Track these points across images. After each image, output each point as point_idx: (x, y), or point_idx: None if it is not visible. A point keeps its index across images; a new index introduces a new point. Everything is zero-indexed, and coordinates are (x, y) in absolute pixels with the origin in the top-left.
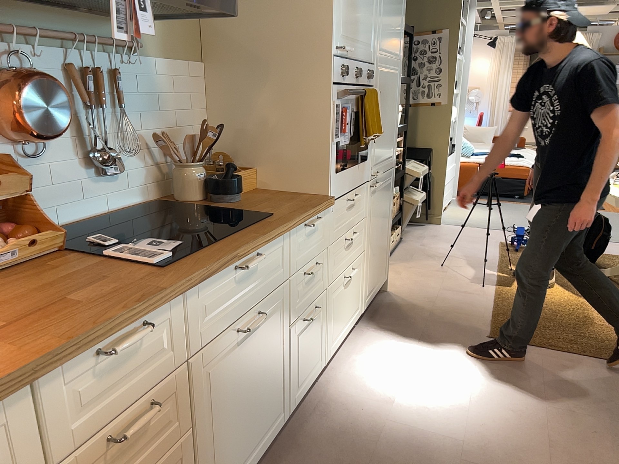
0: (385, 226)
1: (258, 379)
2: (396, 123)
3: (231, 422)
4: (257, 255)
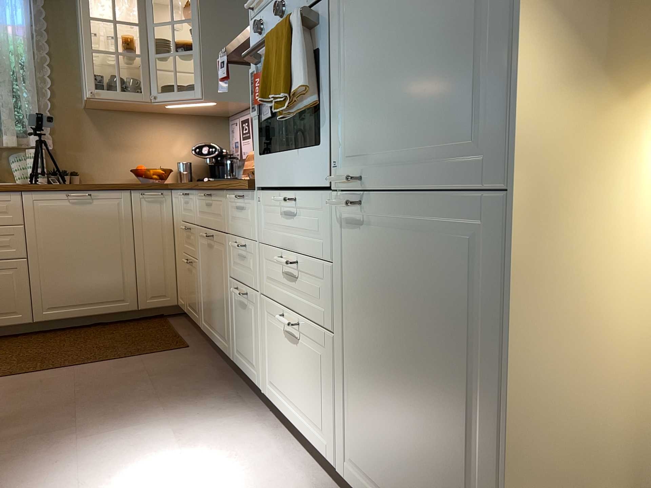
0: (445, 386)
1: (214, 284)
2: (497, 15)
3: (206, 287)
4: (208, 194)
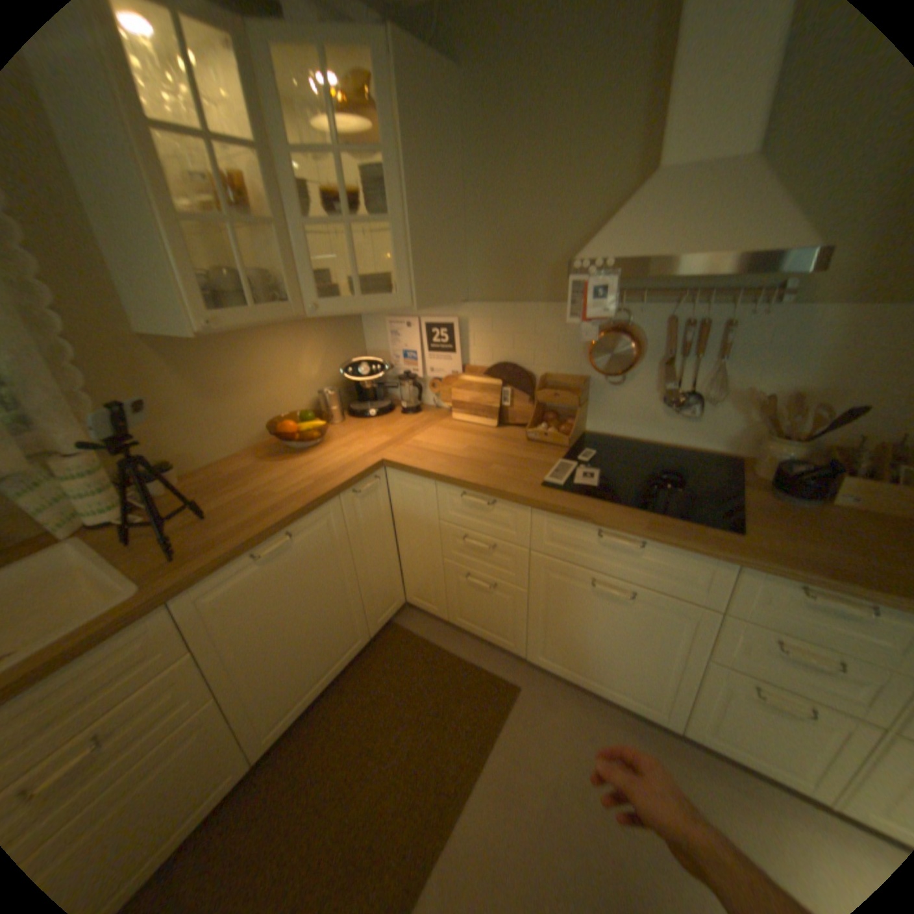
0: None
1: (624, 644)
2: None
3: (575, 634)
4: (641, 543)
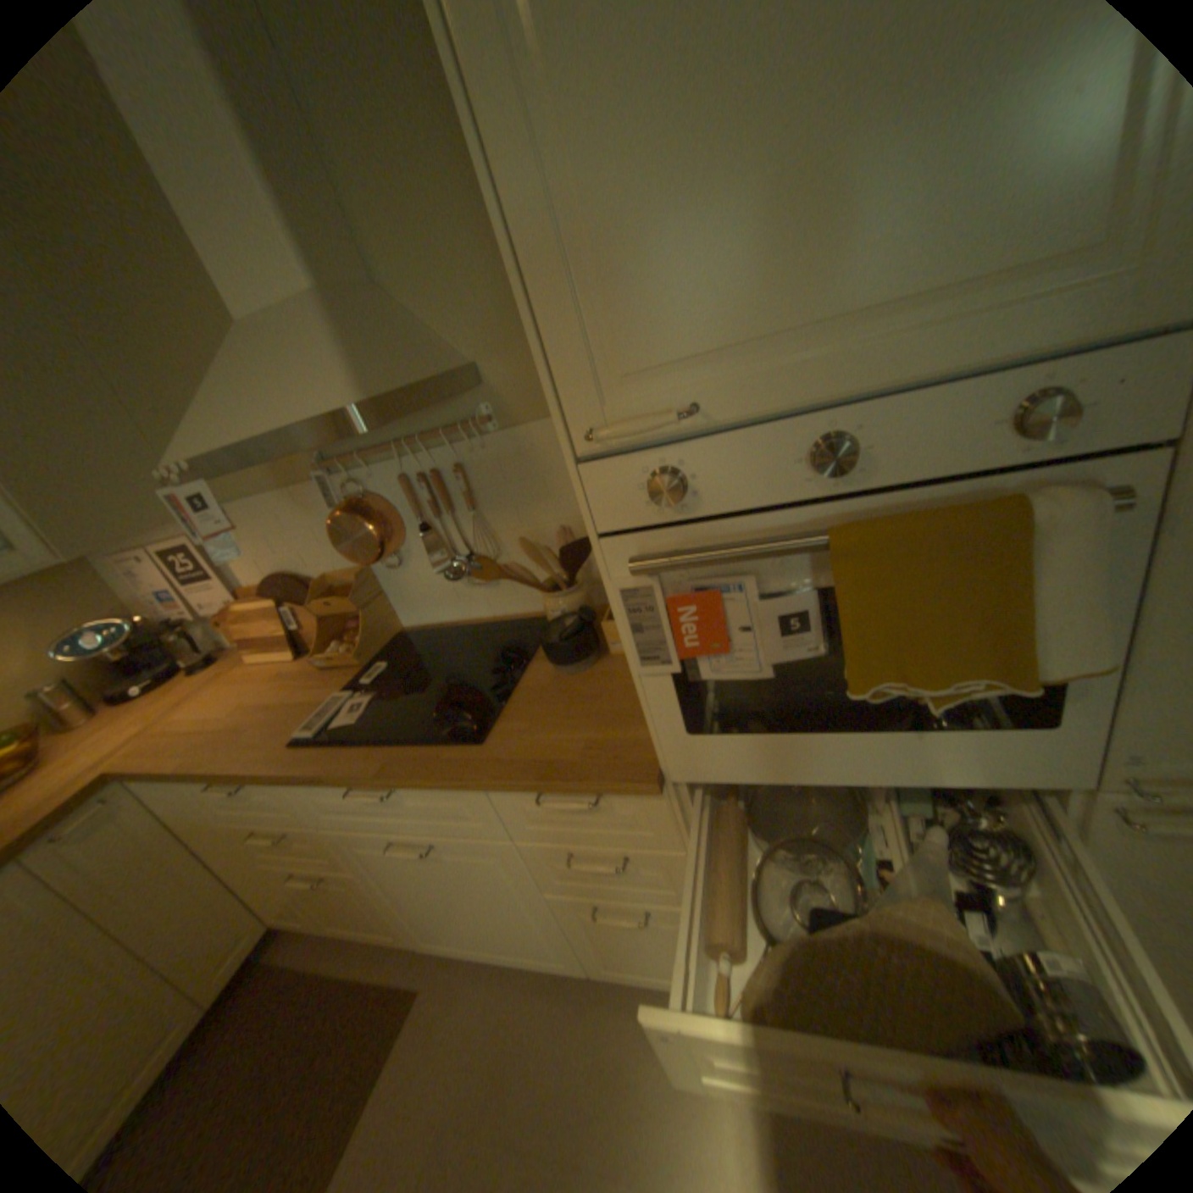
0: None
1: (468, 903)
2: None
3: (425, 908)
4: (386, 792)
